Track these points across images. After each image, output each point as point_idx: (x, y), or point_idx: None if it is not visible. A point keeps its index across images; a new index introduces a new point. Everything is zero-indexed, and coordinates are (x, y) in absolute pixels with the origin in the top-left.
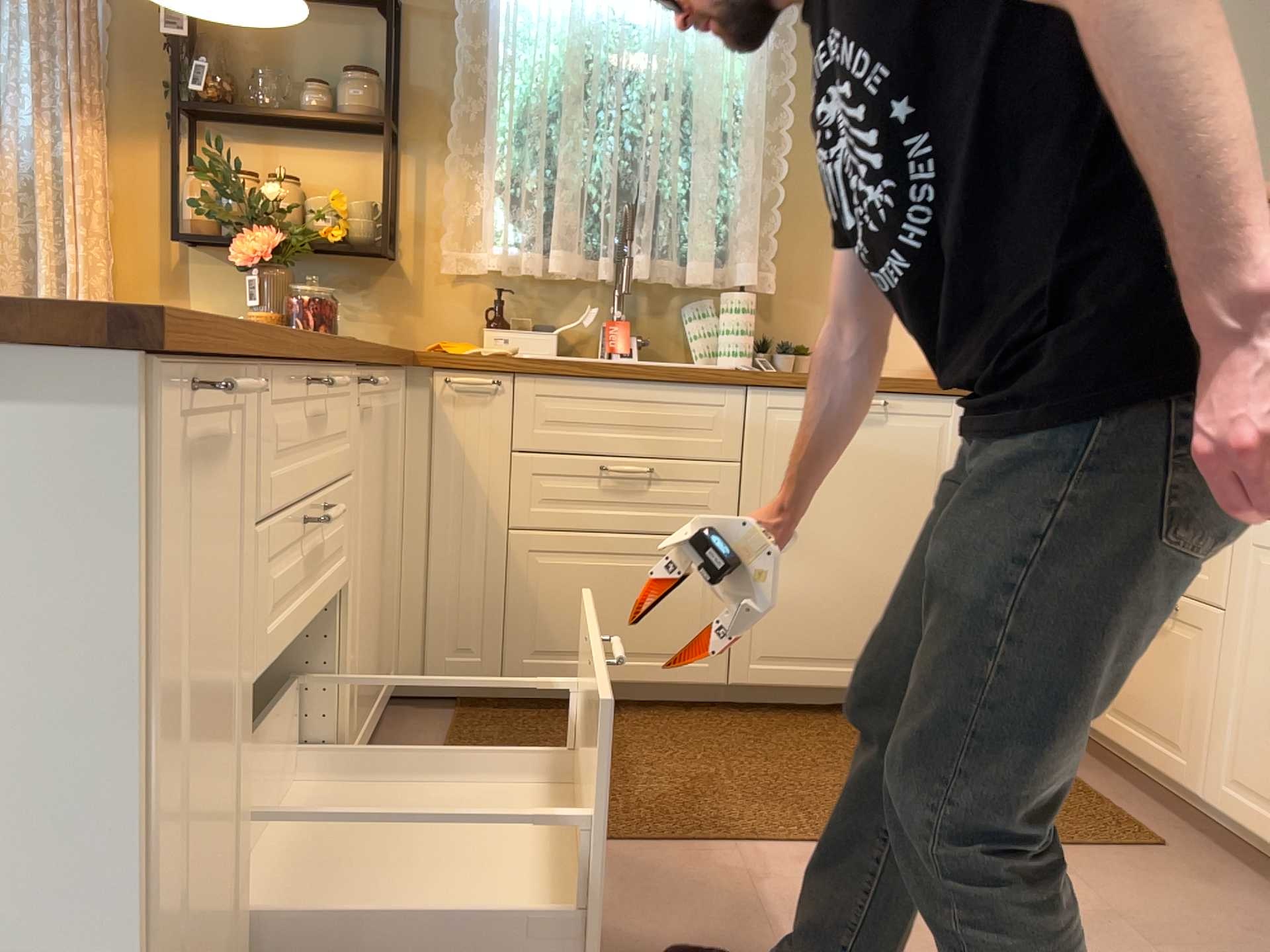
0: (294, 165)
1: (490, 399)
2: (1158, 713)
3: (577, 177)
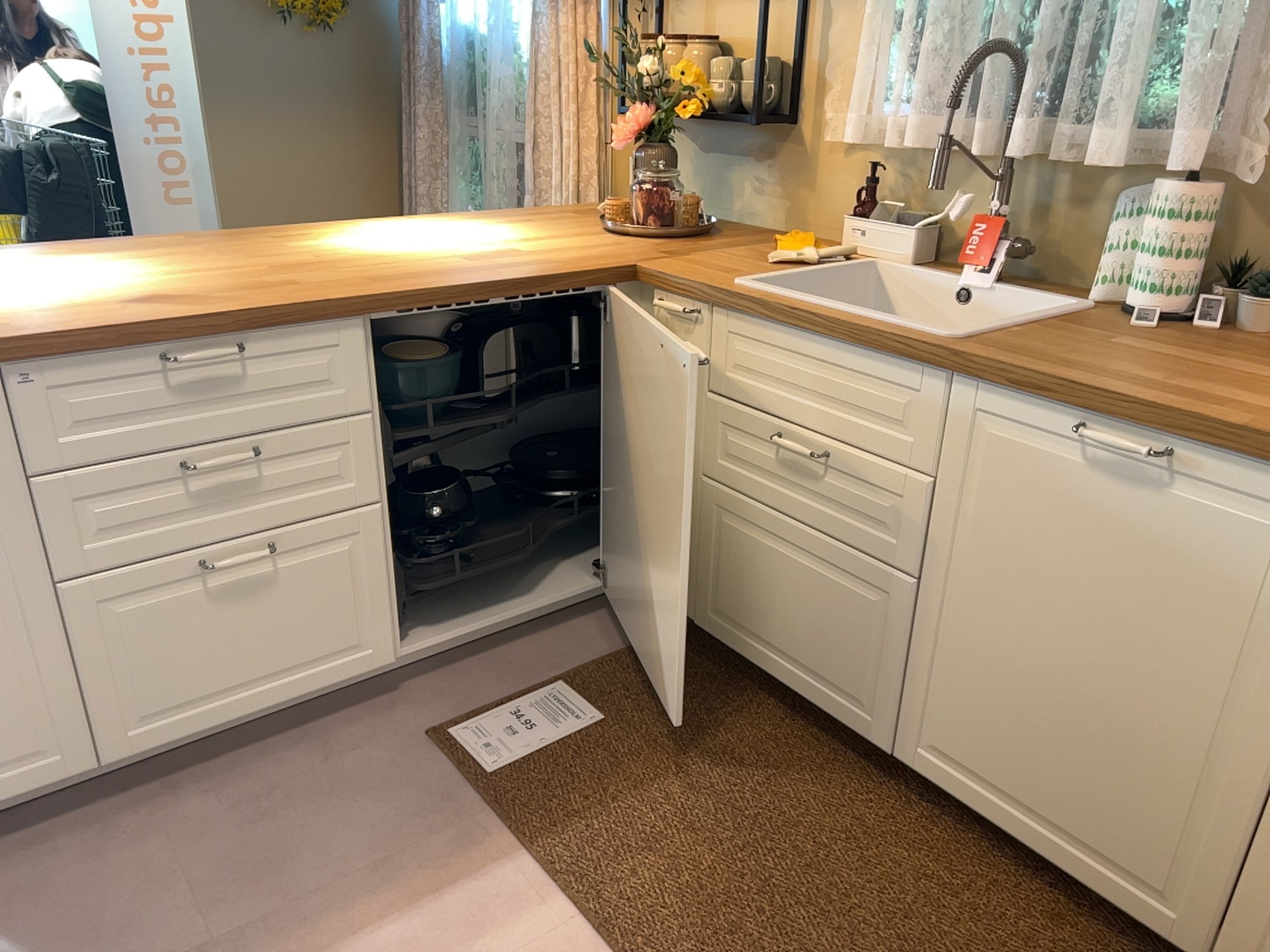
0: (722, 19)
1: (694, 327)
2: None
3: (952, 7)
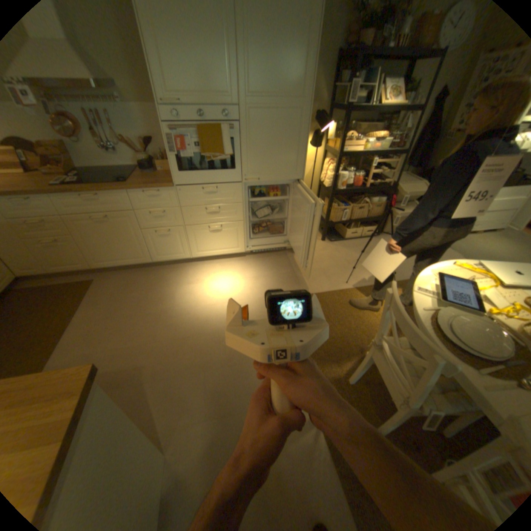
0: None
1: None
2: (65, 261)
3: None
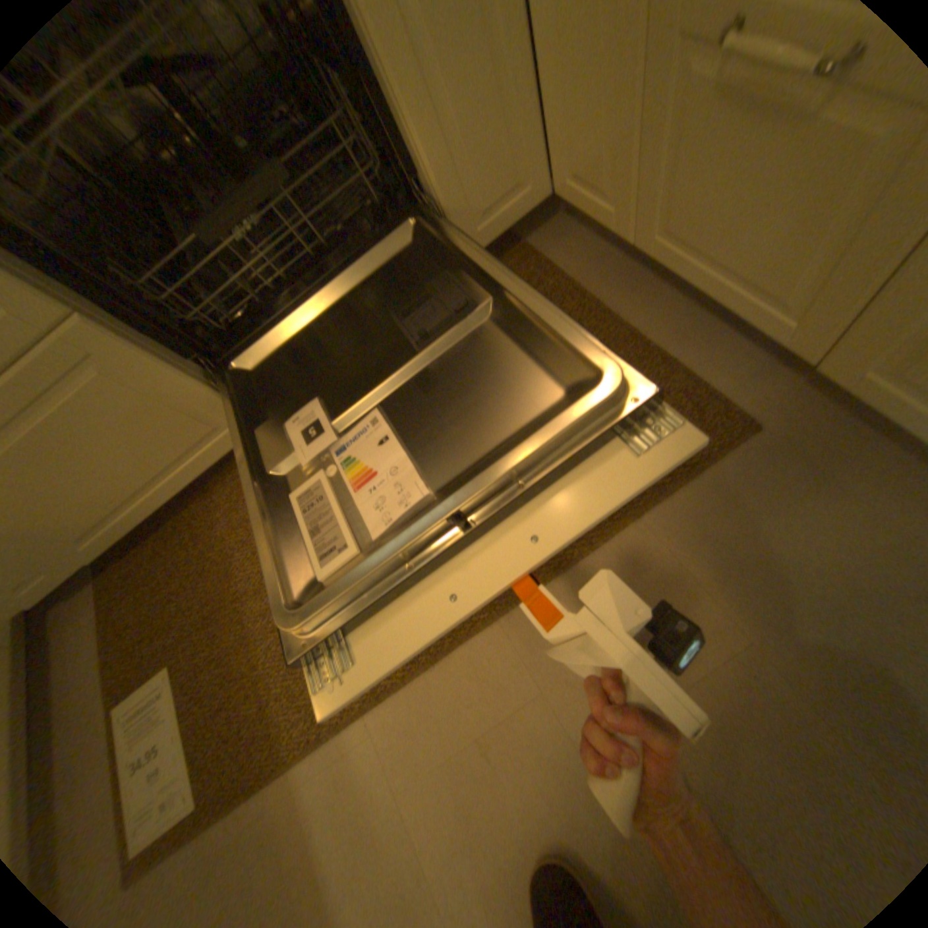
0: None
1: None
2: (747, 251)
3: None
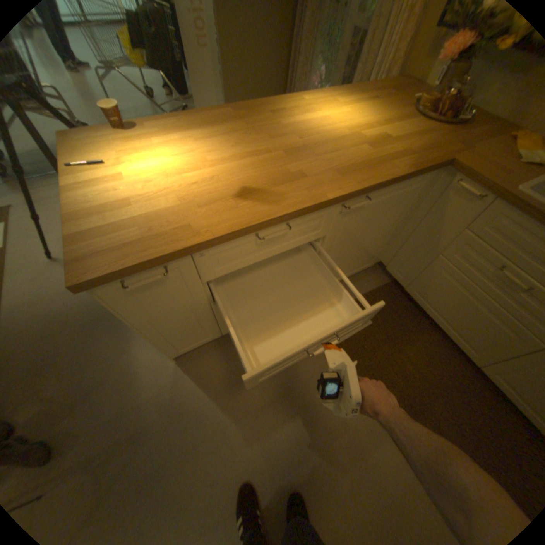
0: None
1: (477, 201)
2: None
3: None
